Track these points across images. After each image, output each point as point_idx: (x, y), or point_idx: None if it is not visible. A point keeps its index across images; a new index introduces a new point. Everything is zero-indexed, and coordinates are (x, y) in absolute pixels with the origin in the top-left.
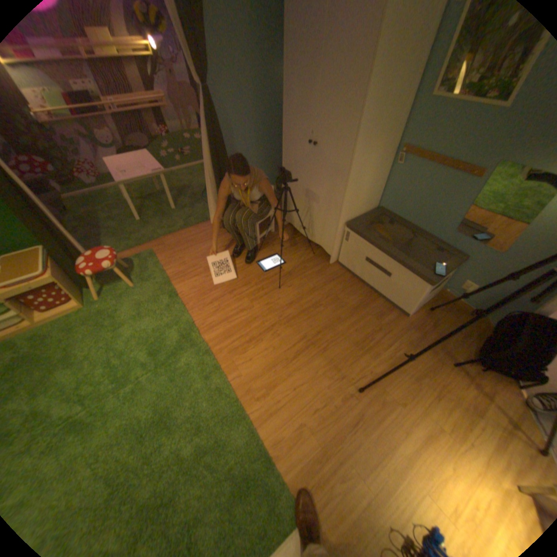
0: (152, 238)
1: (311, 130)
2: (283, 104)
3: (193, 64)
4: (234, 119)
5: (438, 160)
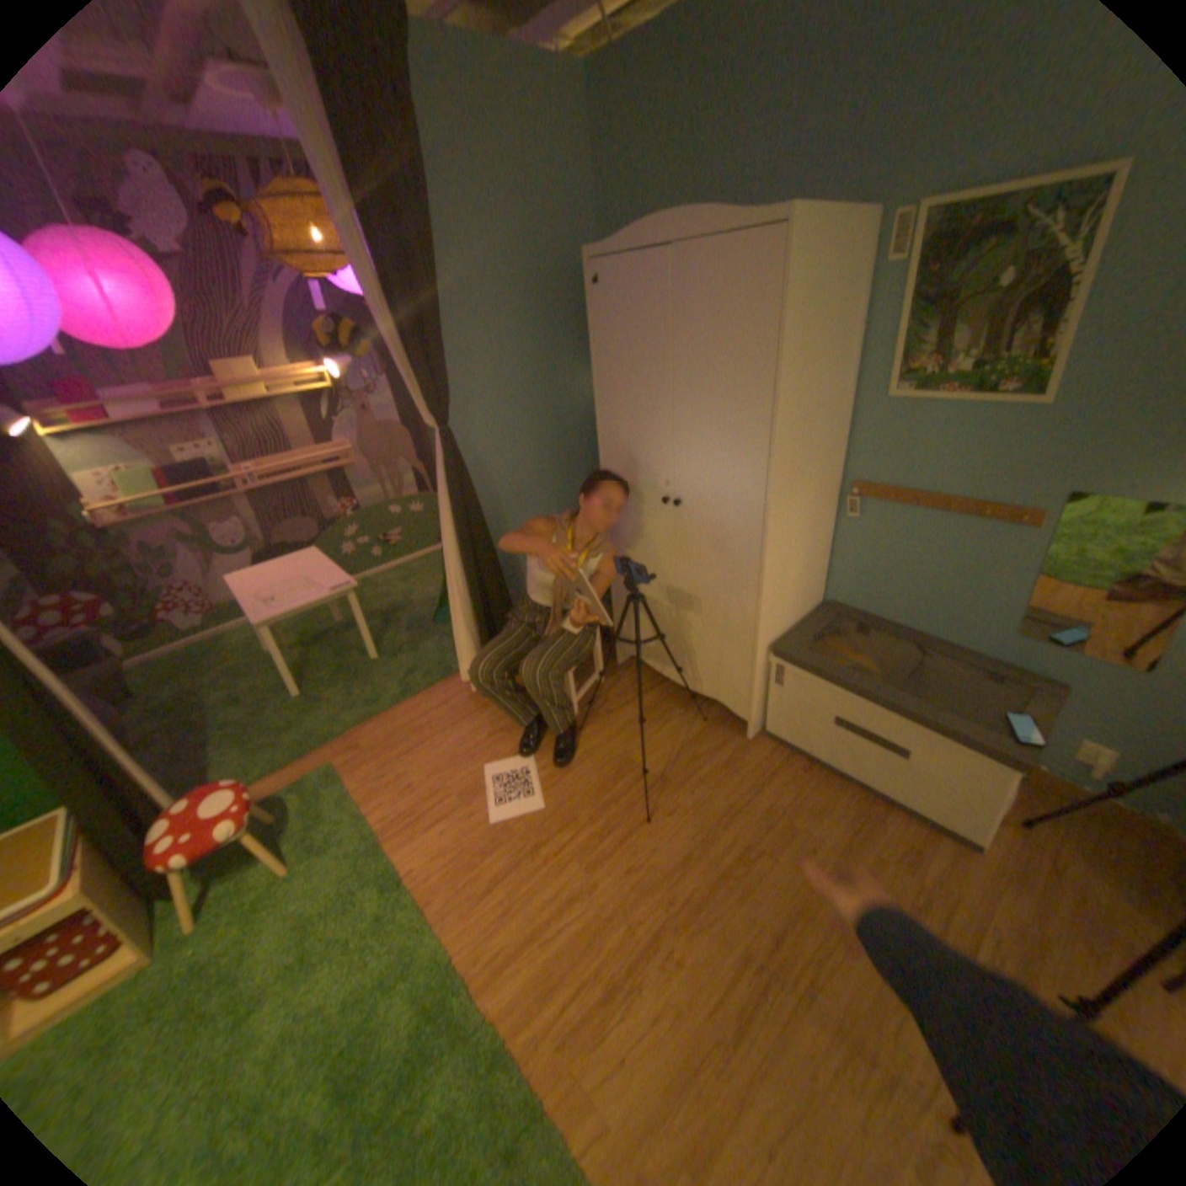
0: (330, 734)
1: (664, 479)
2: (589, 436)
3: (424, 397)
4: (500, 474)
5: (935, 502)
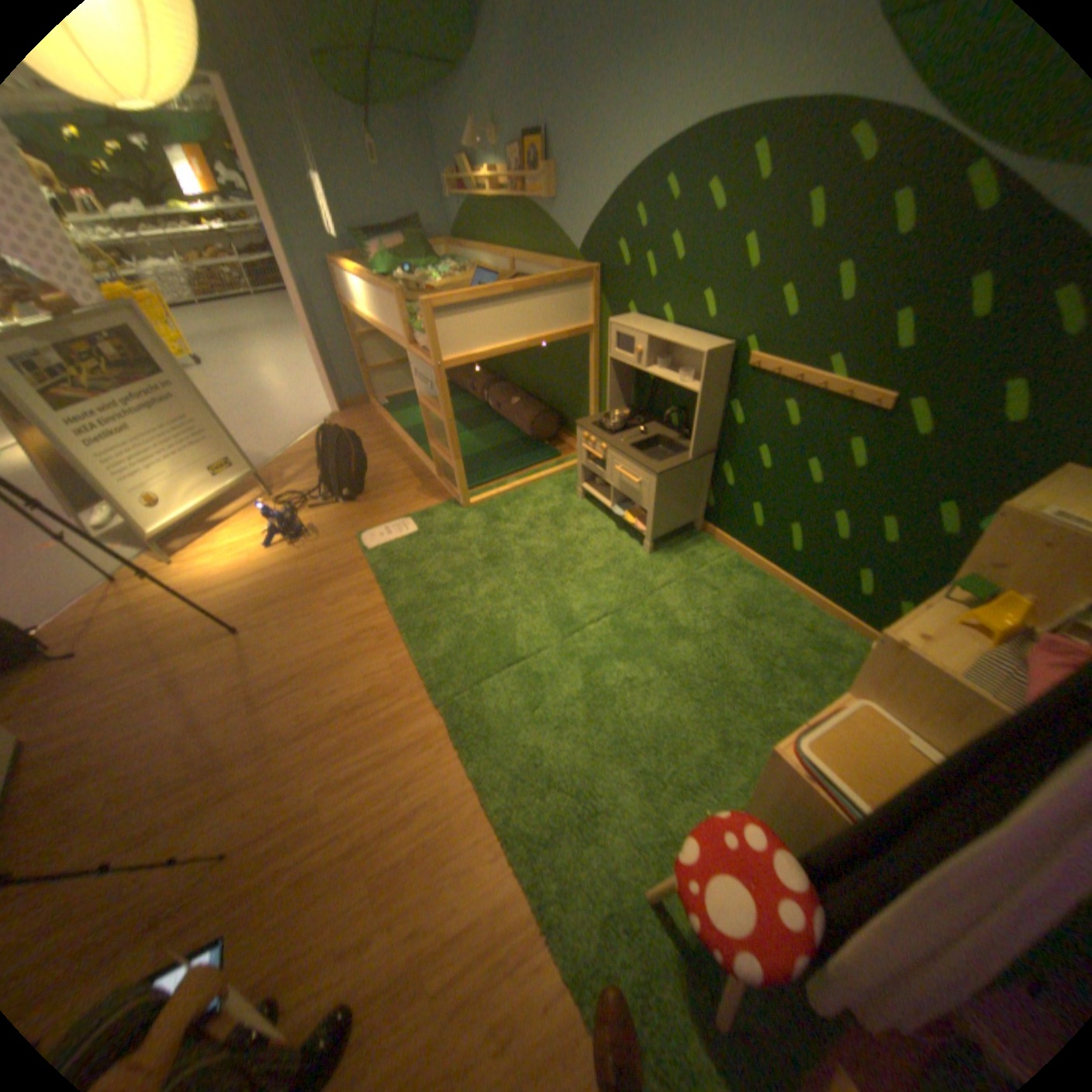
0: None
1: None
2: None
3: None
4: None
5: None
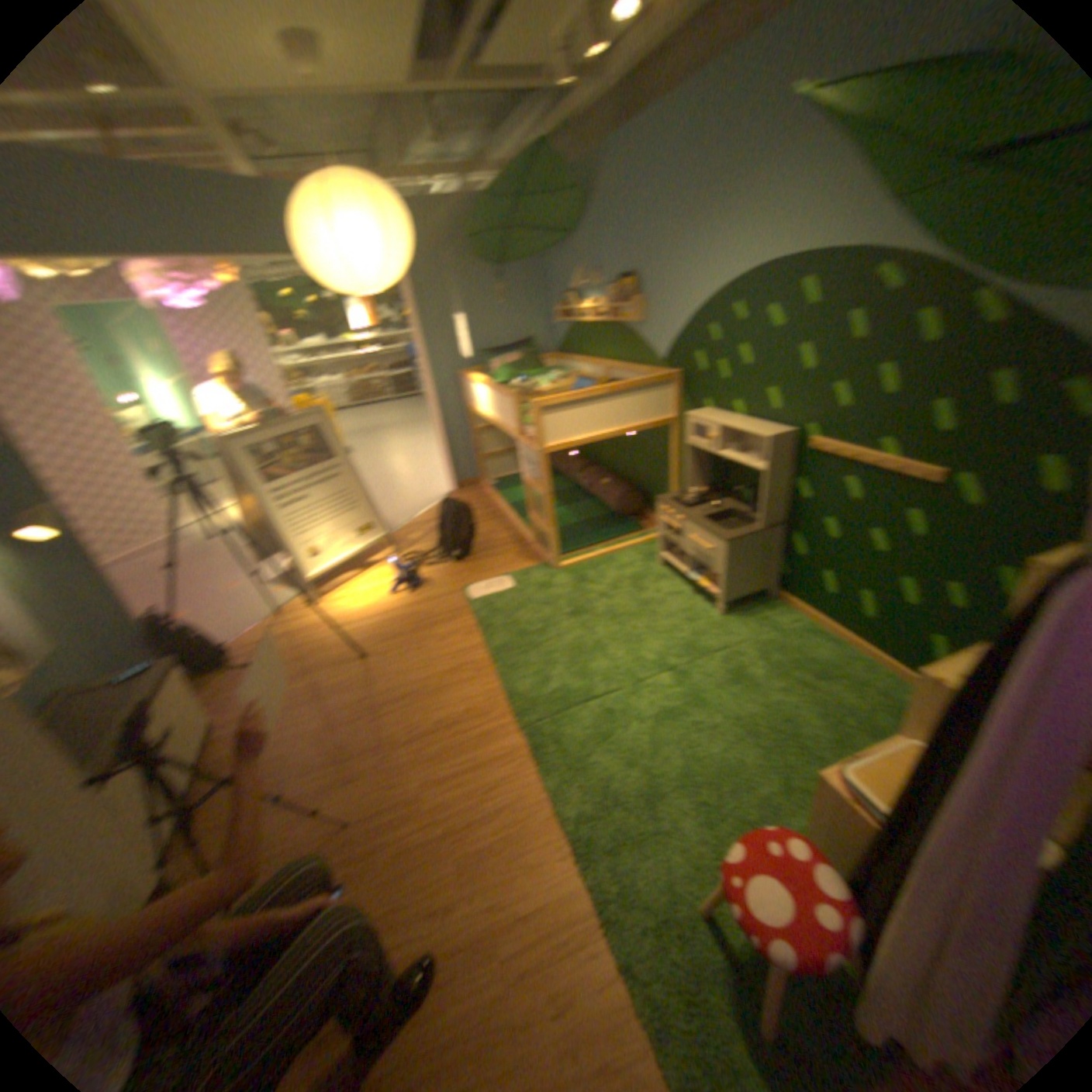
0: None
1: None
2: None
3: None
4: None
5: None
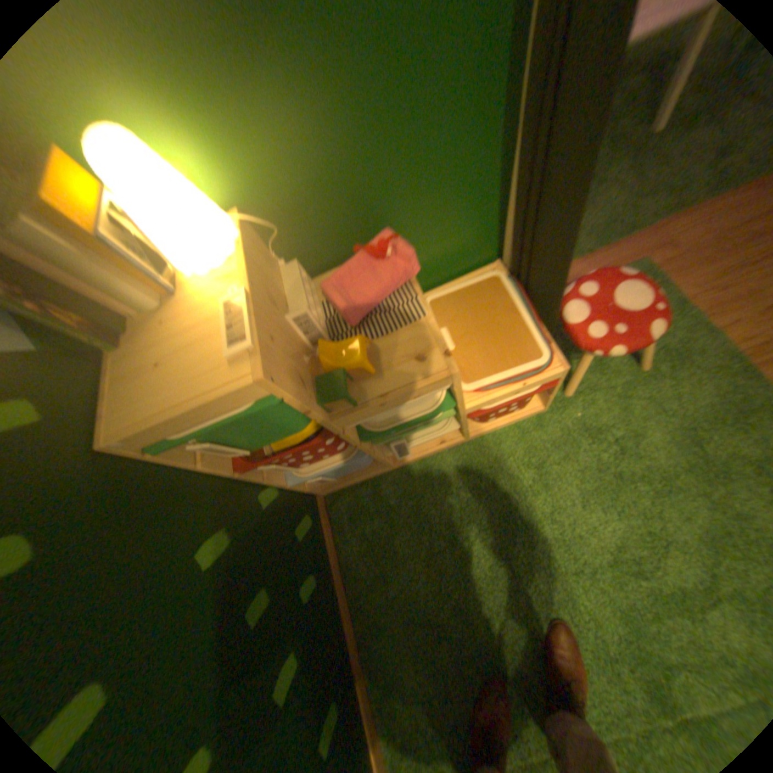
0: (636, 222)
1: None
2: None
3: None
4: None
5: None
